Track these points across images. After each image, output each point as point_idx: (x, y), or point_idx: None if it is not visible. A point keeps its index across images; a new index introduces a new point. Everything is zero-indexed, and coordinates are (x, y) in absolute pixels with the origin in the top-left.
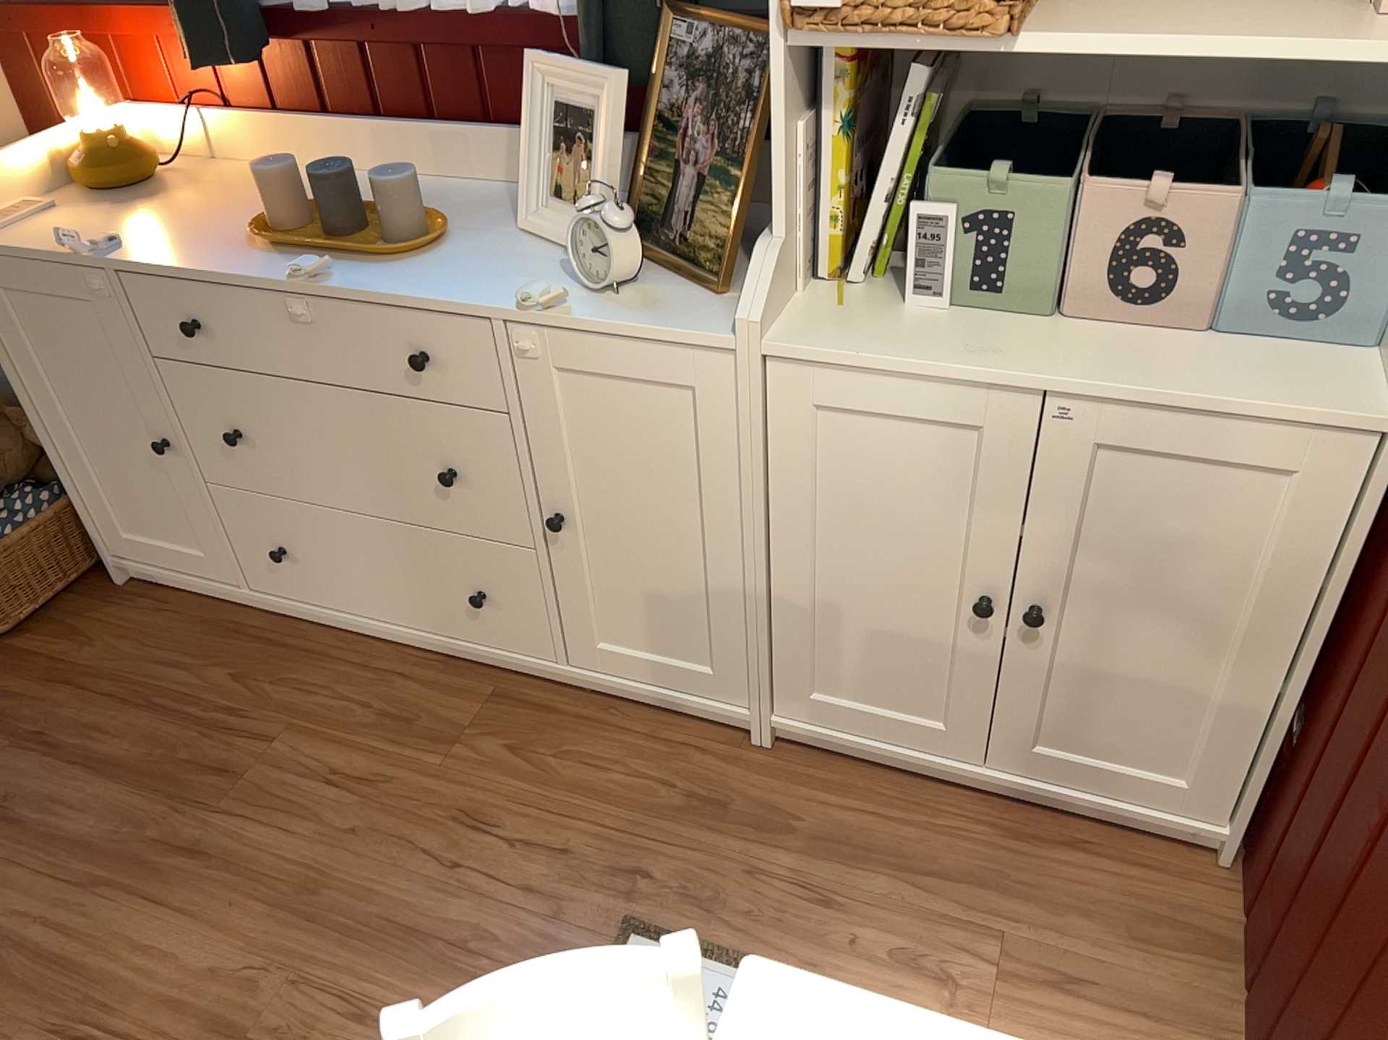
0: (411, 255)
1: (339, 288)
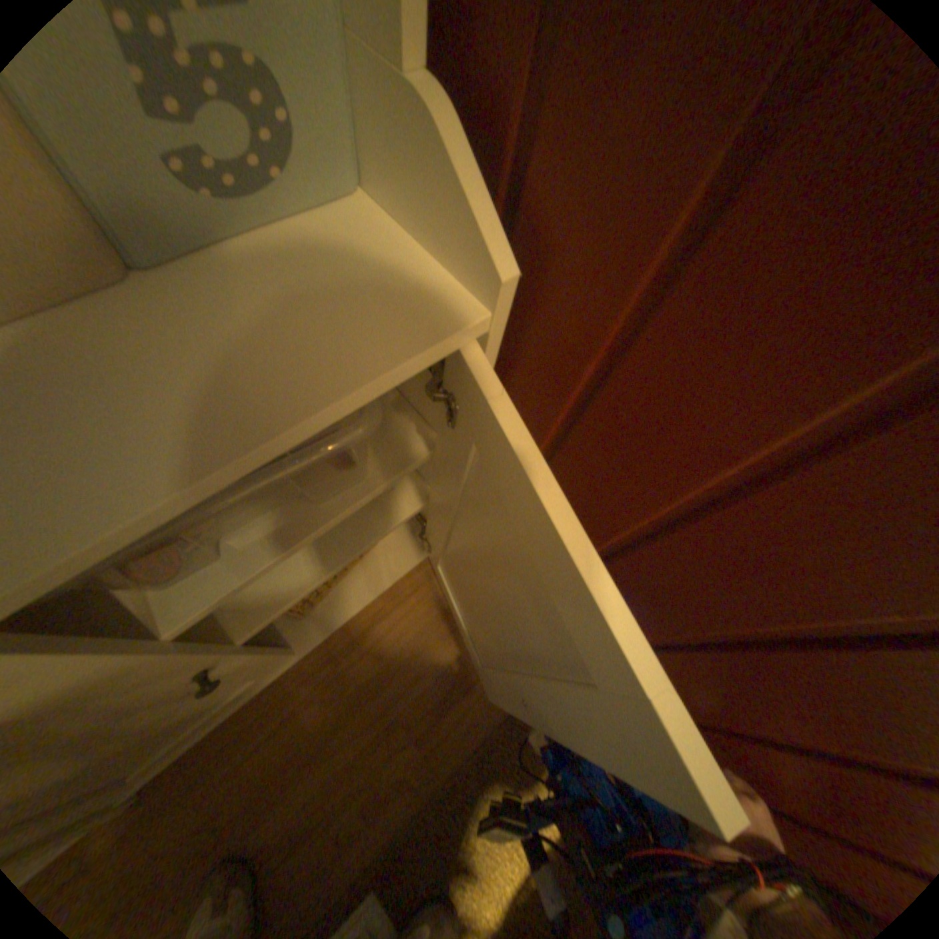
0: None
1: None
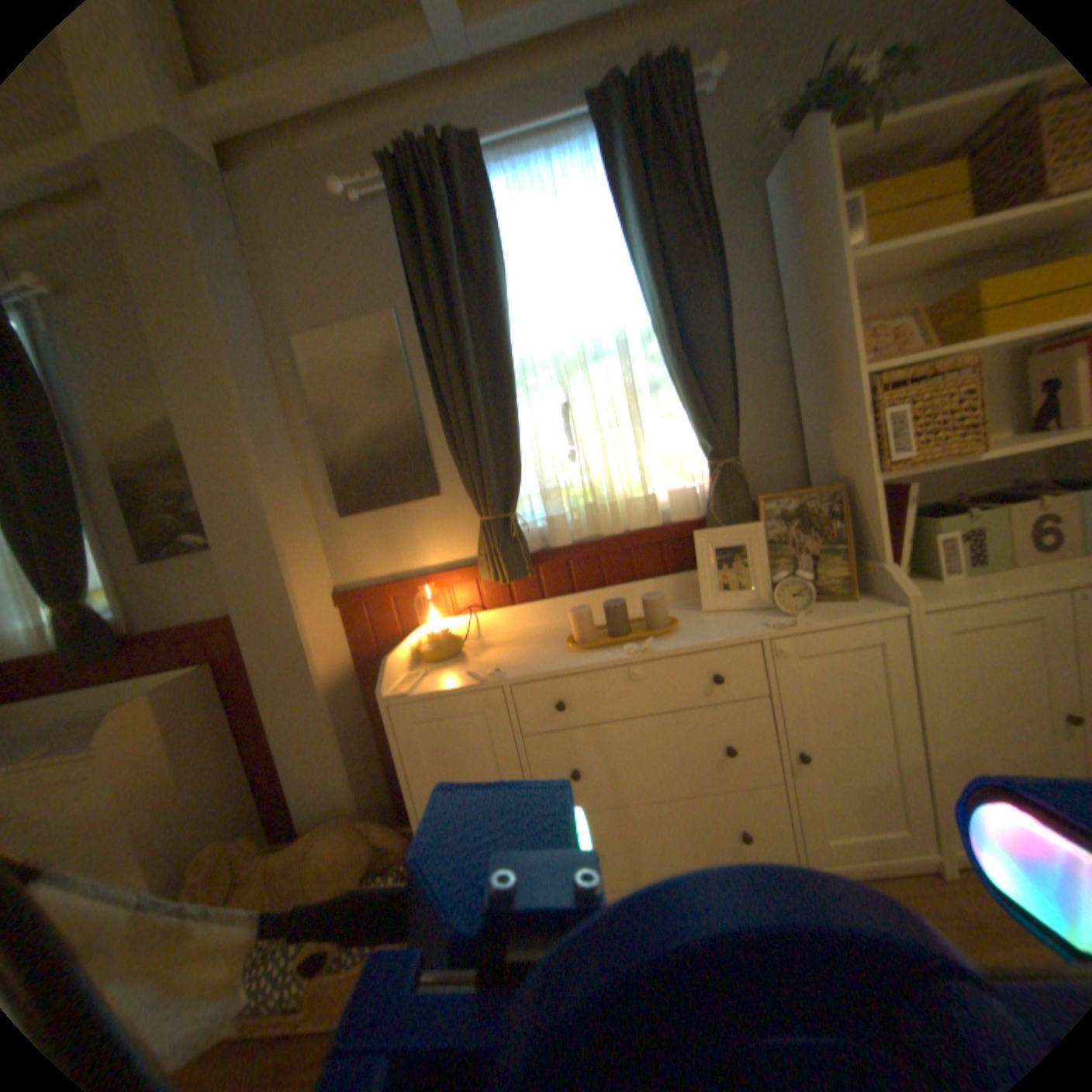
0: (673, 628)
1: (654, 651)
